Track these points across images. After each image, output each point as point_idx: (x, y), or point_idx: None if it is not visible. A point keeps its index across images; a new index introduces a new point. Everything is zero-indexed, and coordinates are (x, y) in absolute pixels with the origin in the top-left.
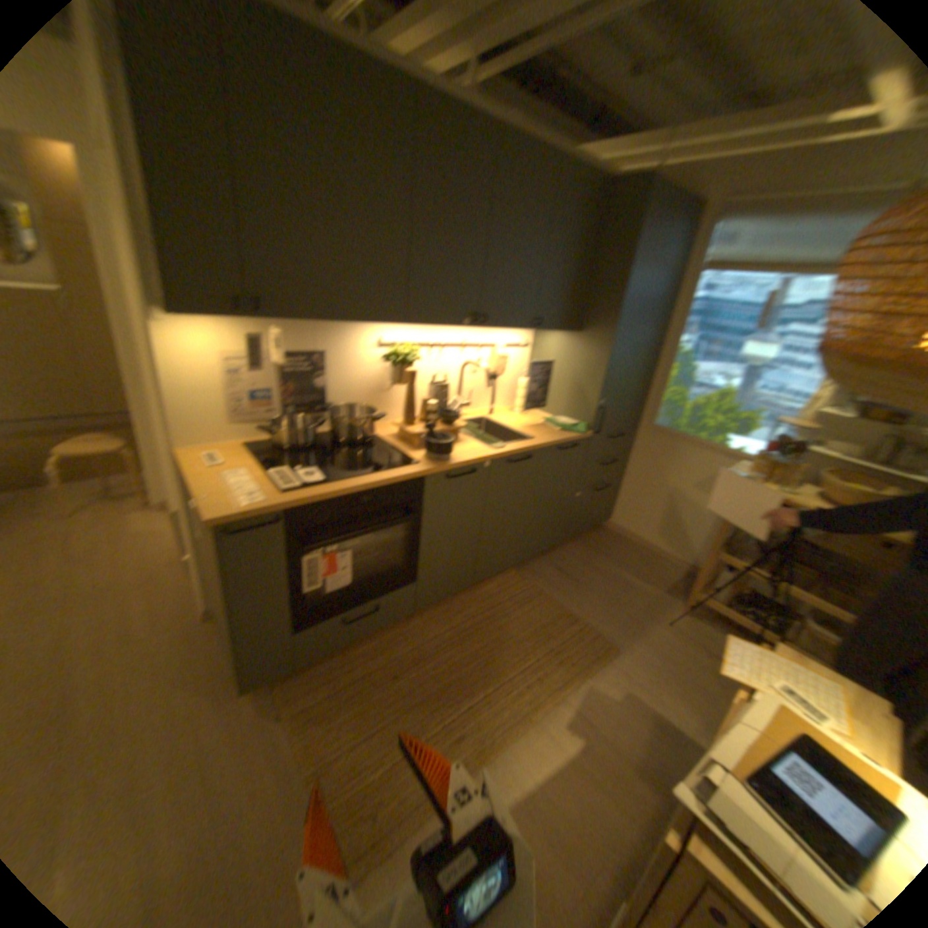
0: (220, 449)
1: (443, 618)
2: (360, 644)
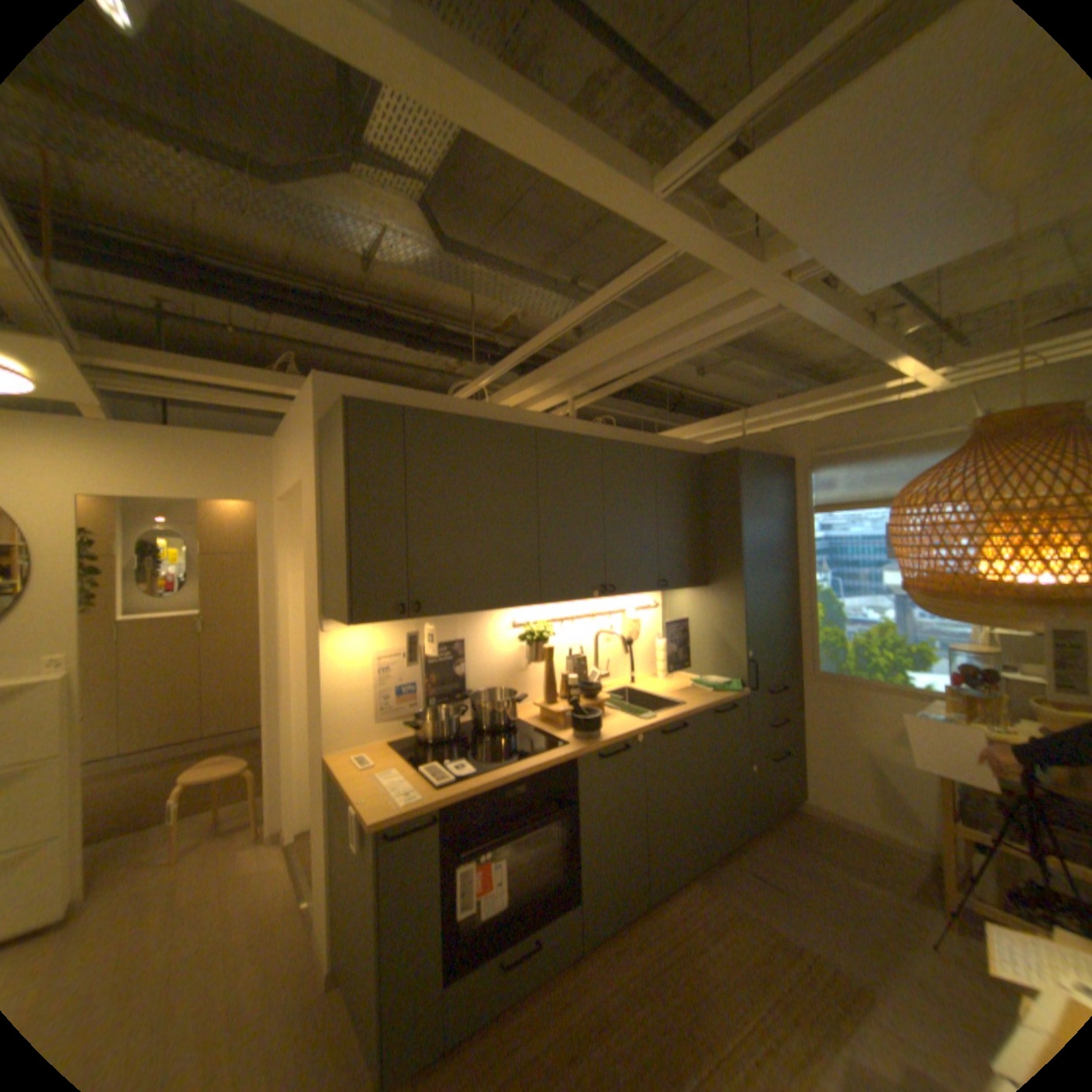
0: (364, 753)
1: (620, 964)
2: (519, 1011)
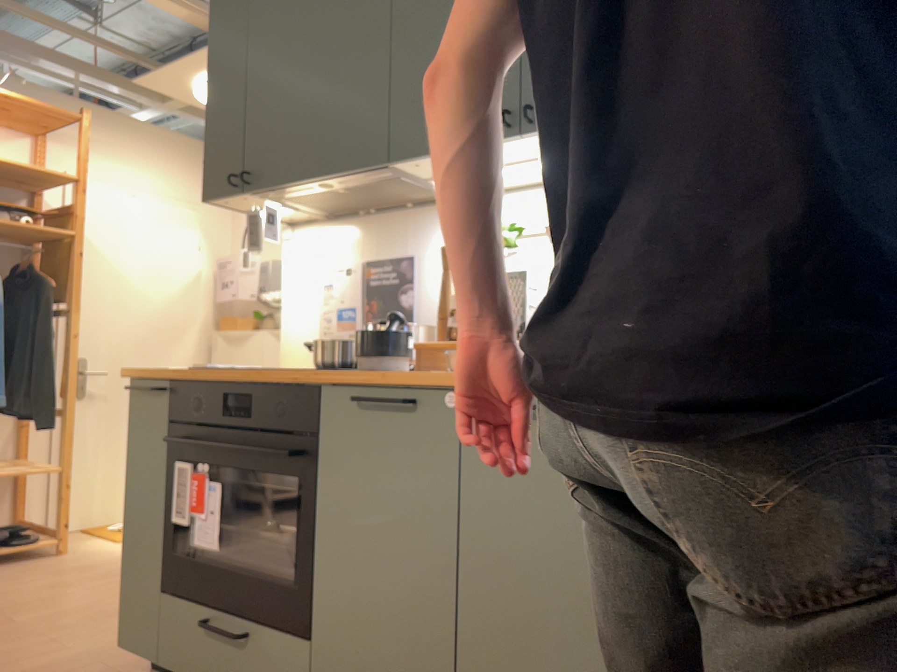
0: None
1: None
2: None
